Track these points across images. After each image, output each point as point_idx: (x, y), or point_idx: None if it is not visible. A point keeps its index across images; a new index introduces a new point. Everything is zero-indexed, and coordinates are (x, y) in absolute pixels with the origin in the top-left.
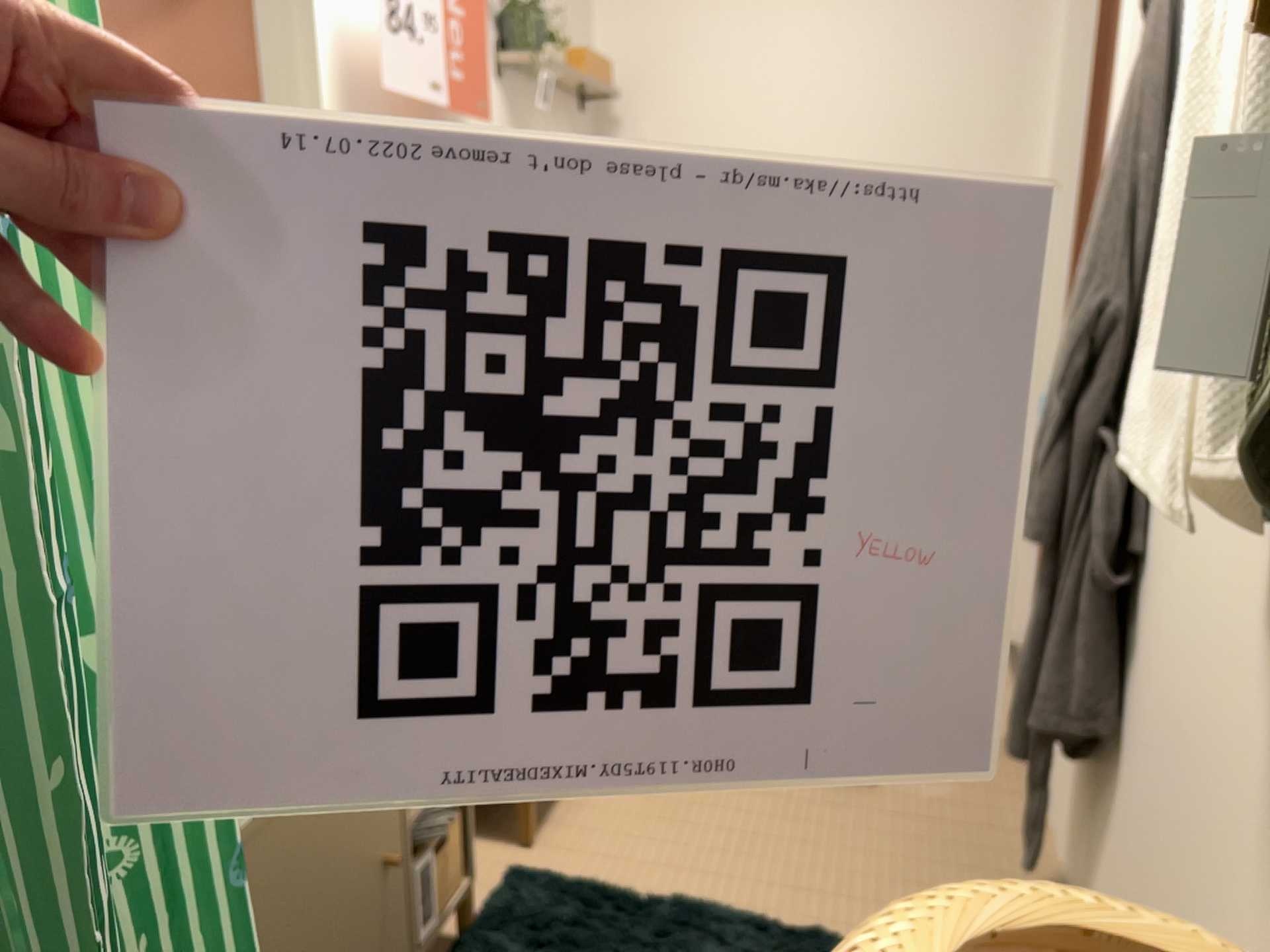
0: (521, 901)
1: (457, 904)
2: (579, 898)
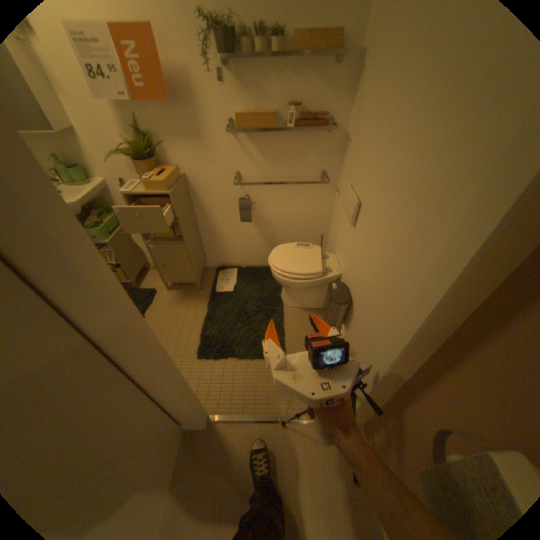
0: (140, 294)
1: (123, 283)
2: (140, 302)
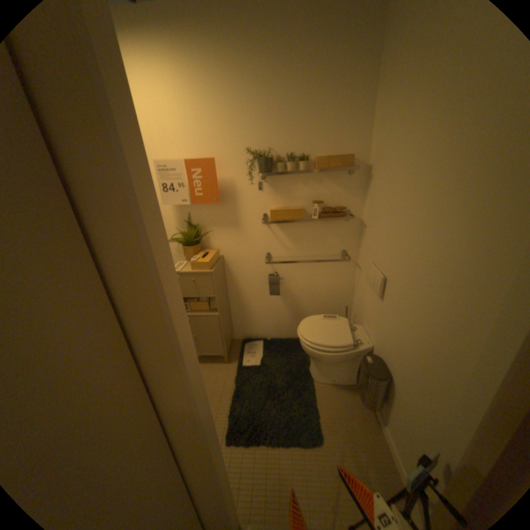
0: None
1: None
2: None
